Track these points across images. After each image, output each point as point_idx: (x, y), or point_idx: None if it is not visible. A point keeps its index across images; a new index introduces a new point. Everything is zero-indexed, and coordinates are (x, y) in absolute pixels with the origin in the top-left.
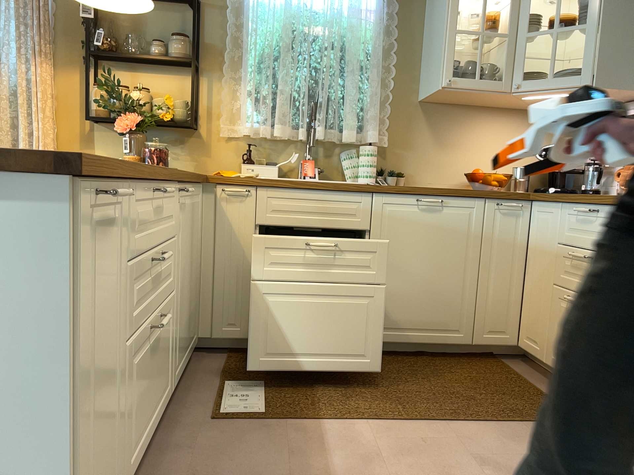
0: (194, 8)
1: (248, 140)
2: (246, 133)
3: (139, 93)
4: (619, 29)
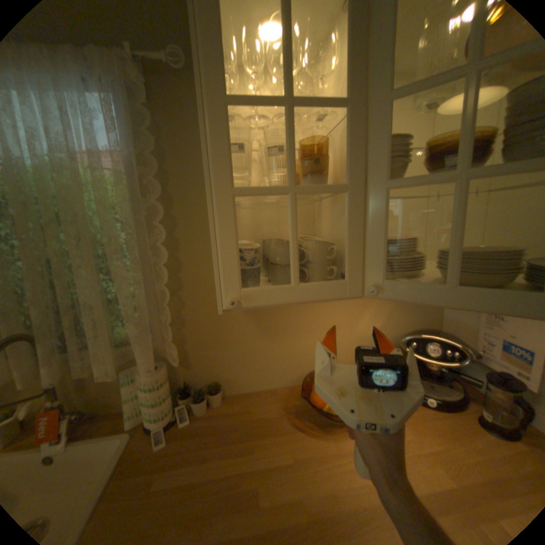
0: None
1: None
2: None
3: None
4: None
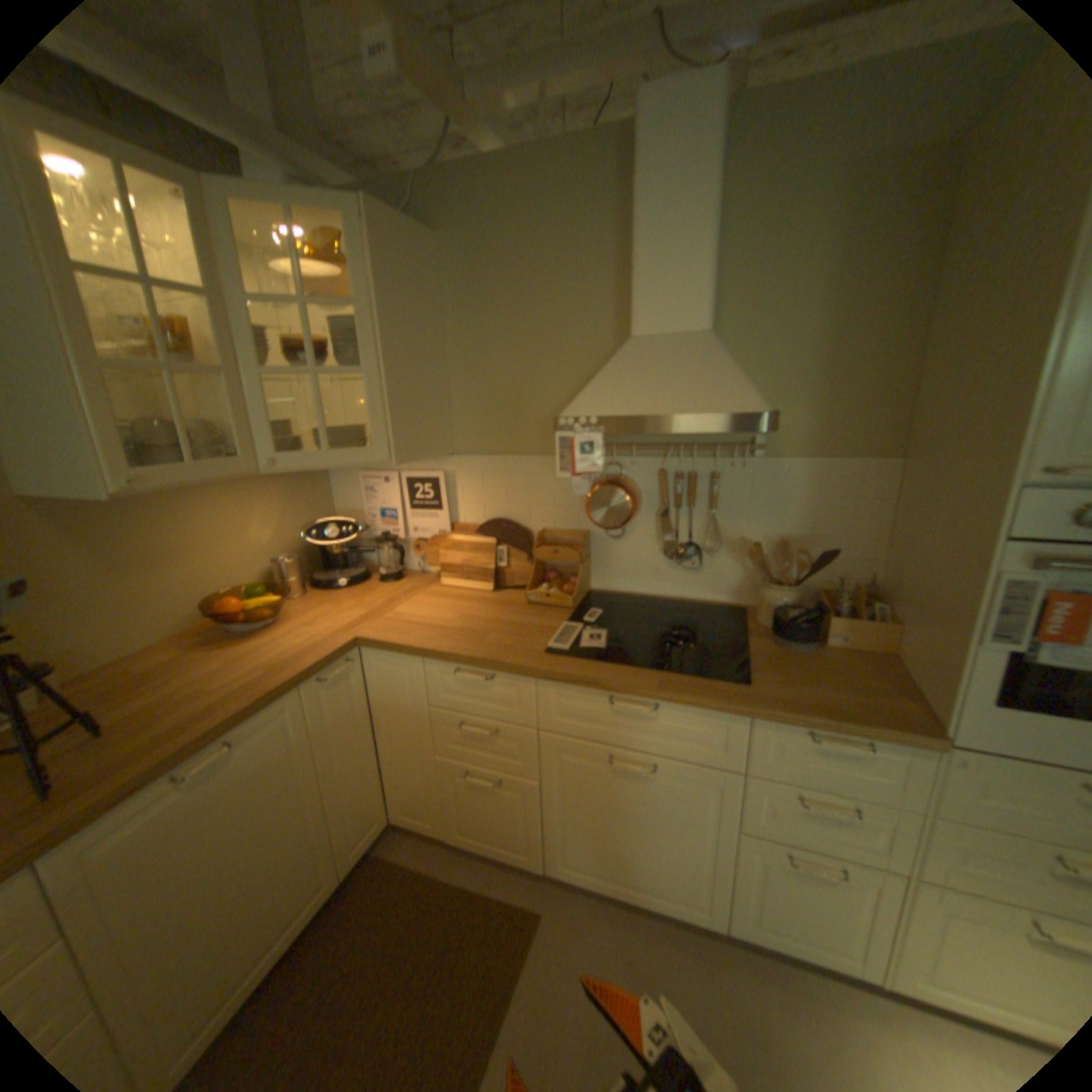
0: None
1: None
2: None
3: None
4: (402, 377)
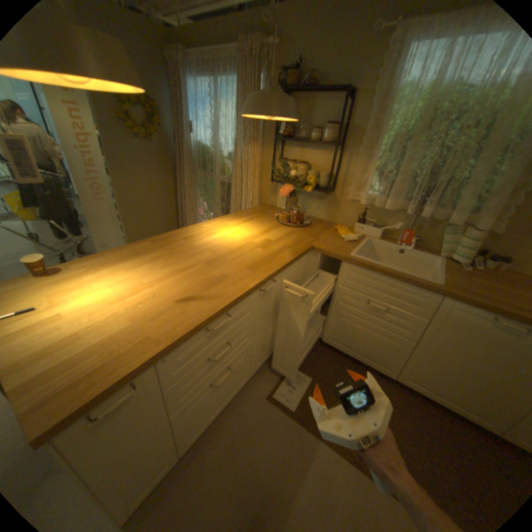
0: (349, 93)
1: (367, 203)
2: (363, 203)
3: (296, 169)
4: None
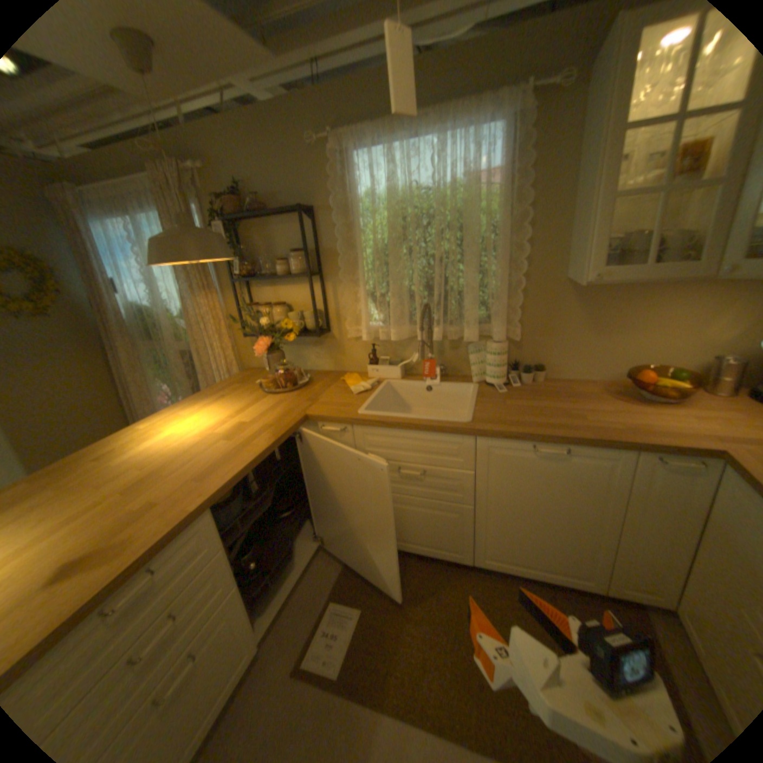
0: (306, 213)
1: (373, 338)
2: (364, 339)
3: (268, 315)
4: None
